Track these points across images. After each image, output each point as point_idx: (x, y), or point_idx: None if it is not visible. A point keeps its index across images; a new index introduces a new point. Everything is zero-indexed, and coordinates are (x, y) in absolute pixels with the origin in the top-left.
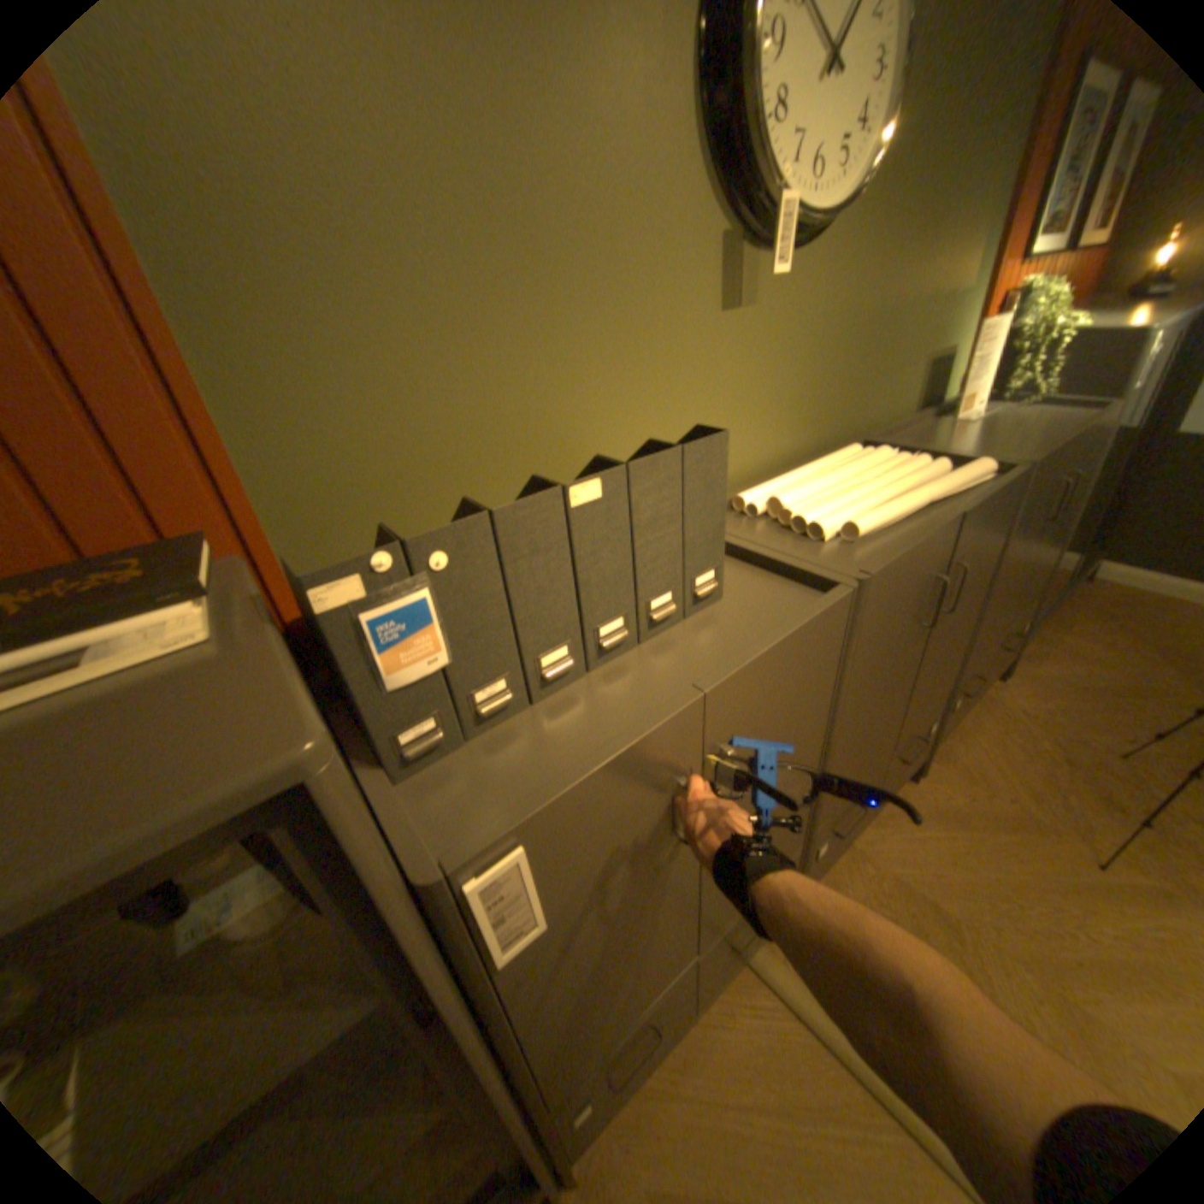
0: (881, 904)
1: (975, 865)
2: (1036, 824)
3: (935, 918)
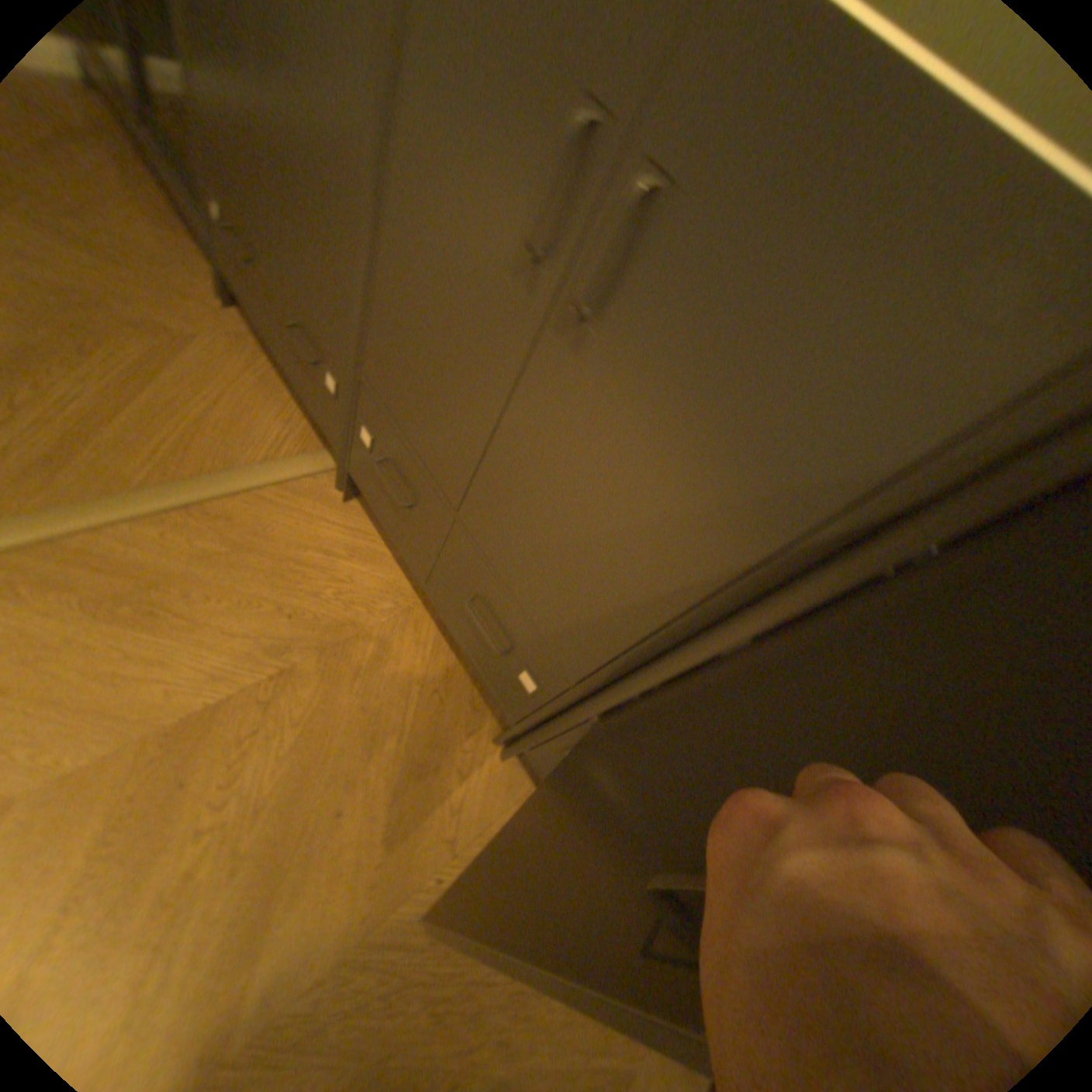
0: (342, 596)
1: (355, 743)
2: (392, 897)
3: (306, 643)
